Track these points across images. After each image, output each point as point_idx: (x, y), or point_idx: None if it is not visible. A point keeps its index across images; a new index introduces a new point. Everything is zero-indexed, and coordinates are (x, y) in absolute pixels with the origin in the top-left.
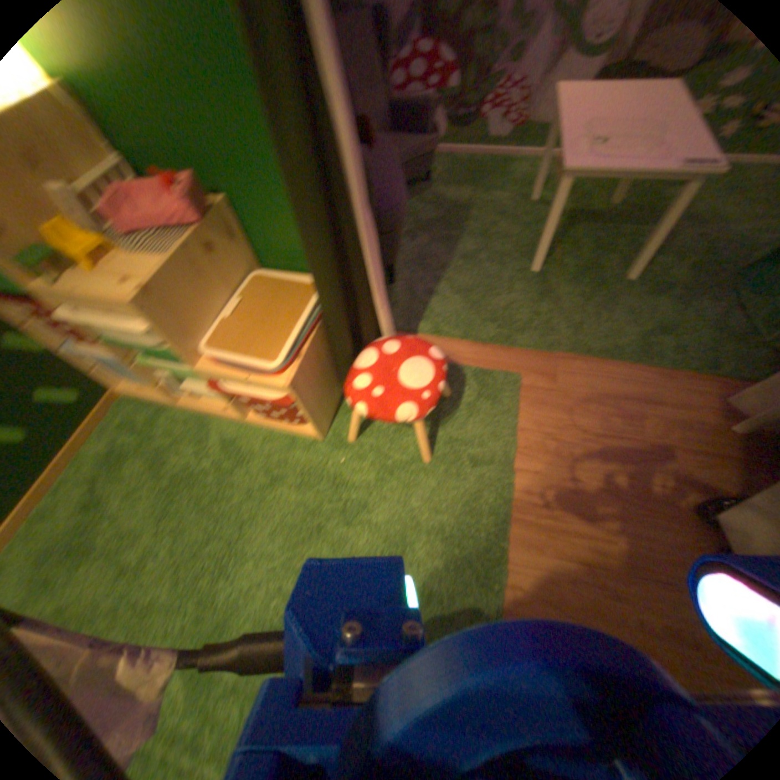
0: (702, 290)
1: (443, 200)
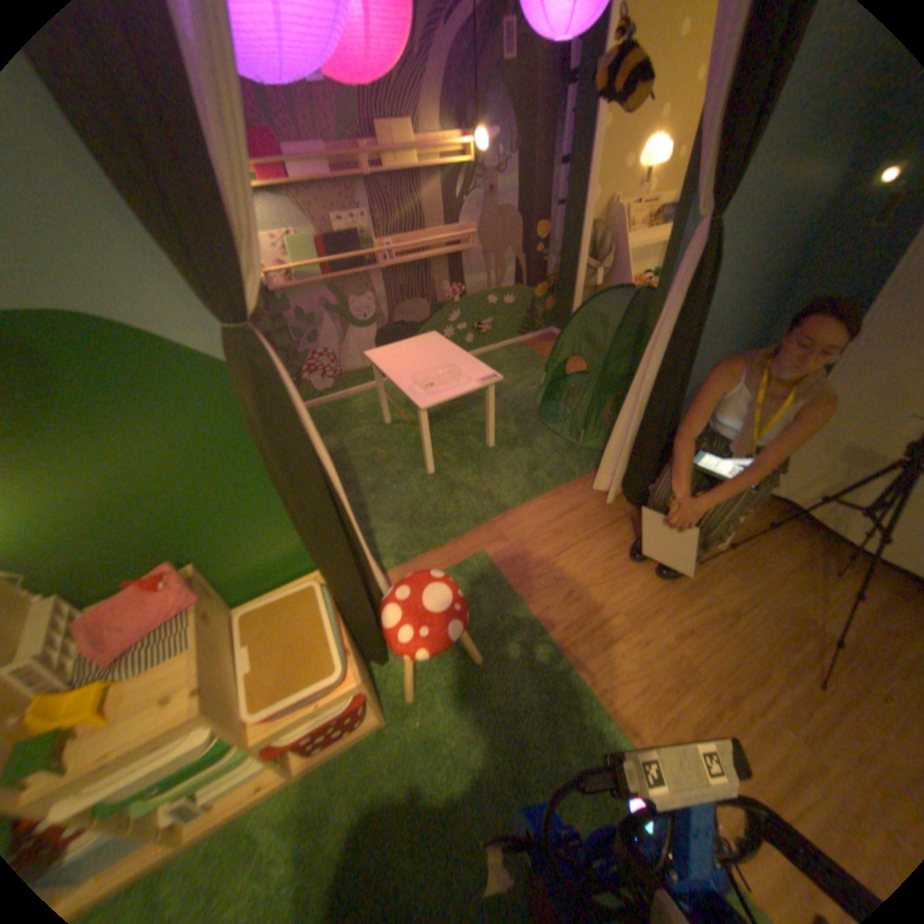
0: (533, 432)
1: None
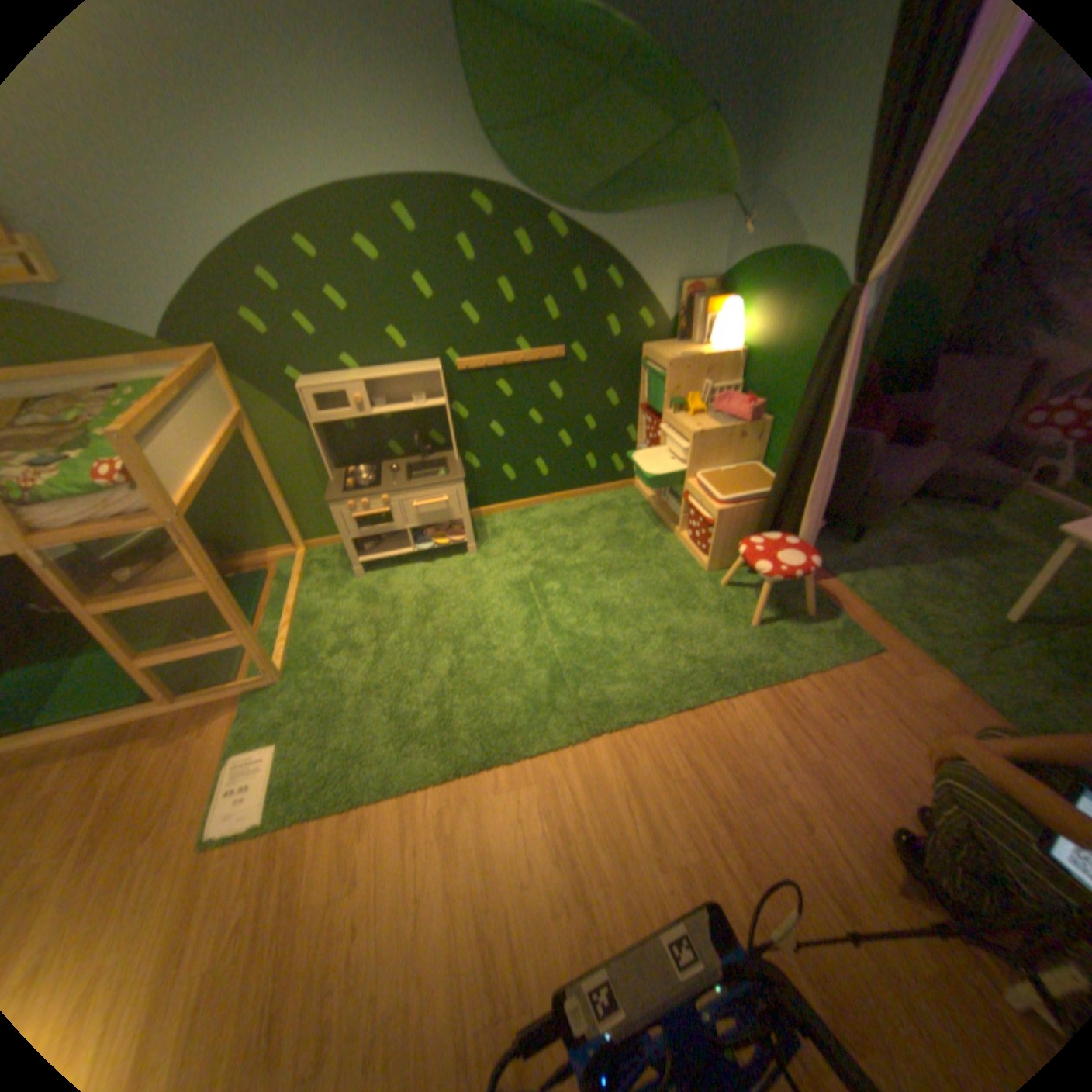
0: None
1: (989, 532)
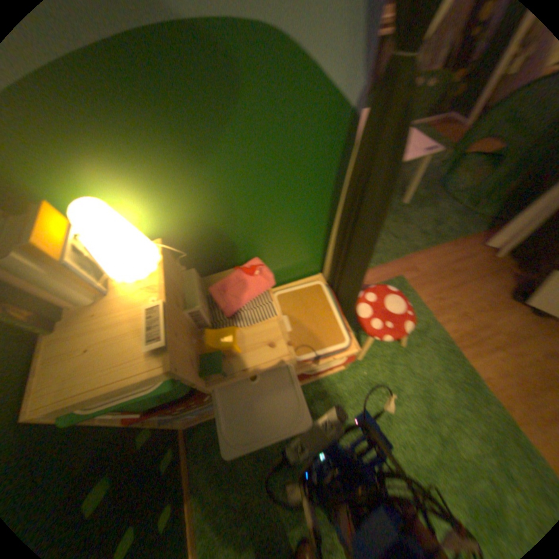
0: (437, 196)
1: None
